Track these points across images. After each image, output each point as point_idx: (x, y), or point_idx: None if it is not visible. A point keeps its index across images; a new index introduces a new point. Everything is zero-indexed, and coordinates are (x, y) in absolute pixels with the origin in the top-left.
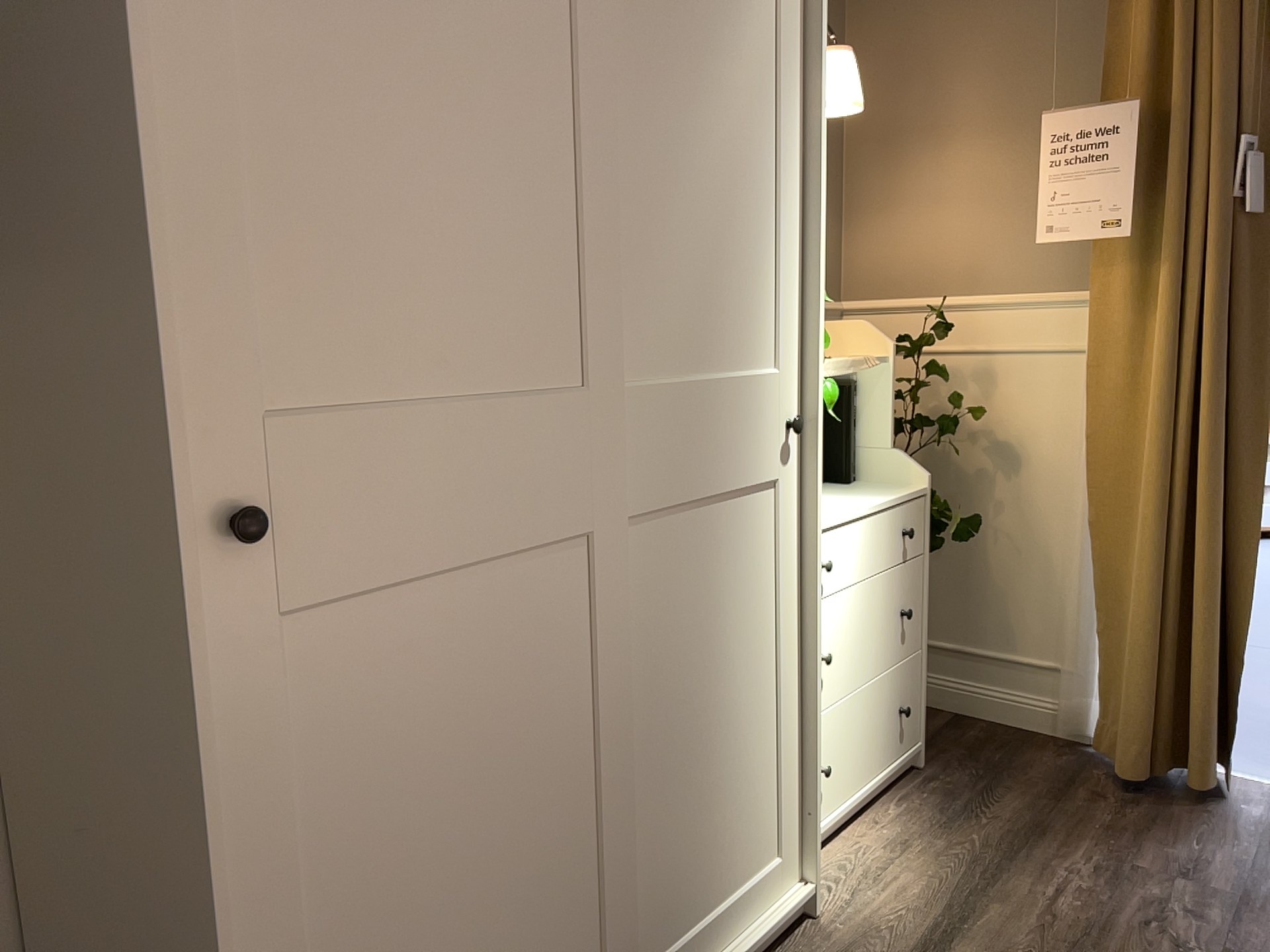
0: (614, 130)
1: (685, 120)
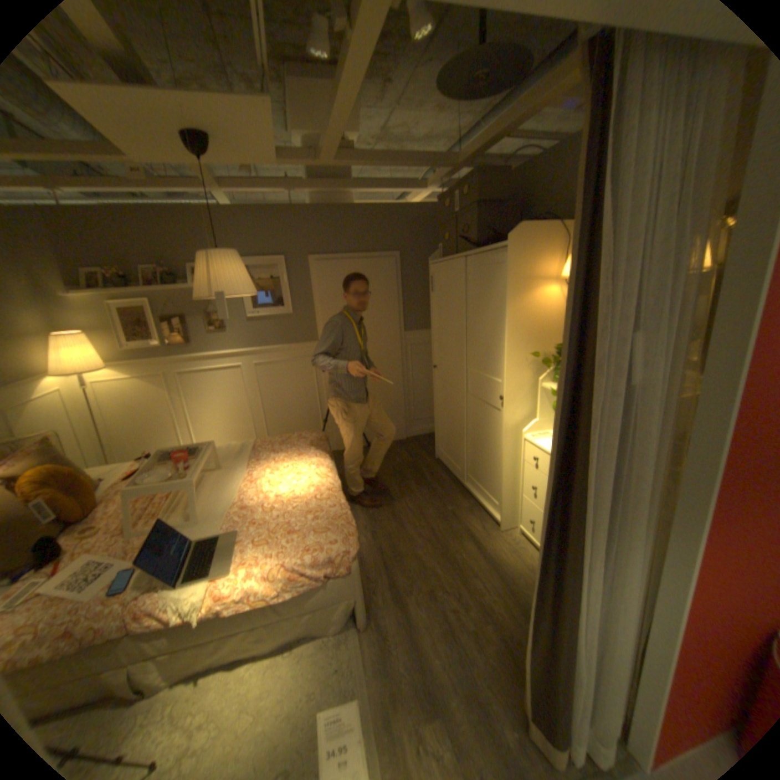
0: (467, 321)
1: (481, 315)
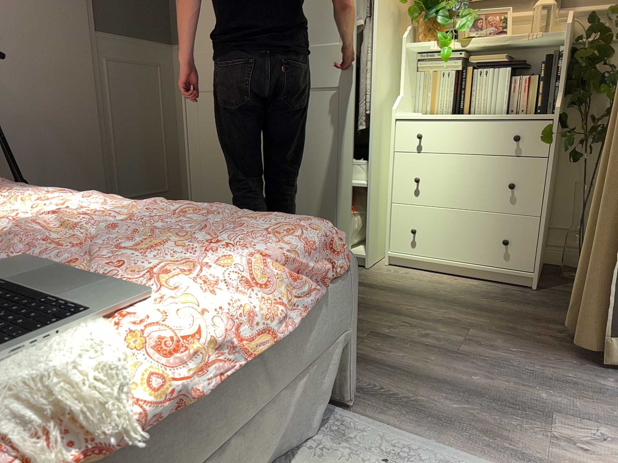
0: None
1: None
